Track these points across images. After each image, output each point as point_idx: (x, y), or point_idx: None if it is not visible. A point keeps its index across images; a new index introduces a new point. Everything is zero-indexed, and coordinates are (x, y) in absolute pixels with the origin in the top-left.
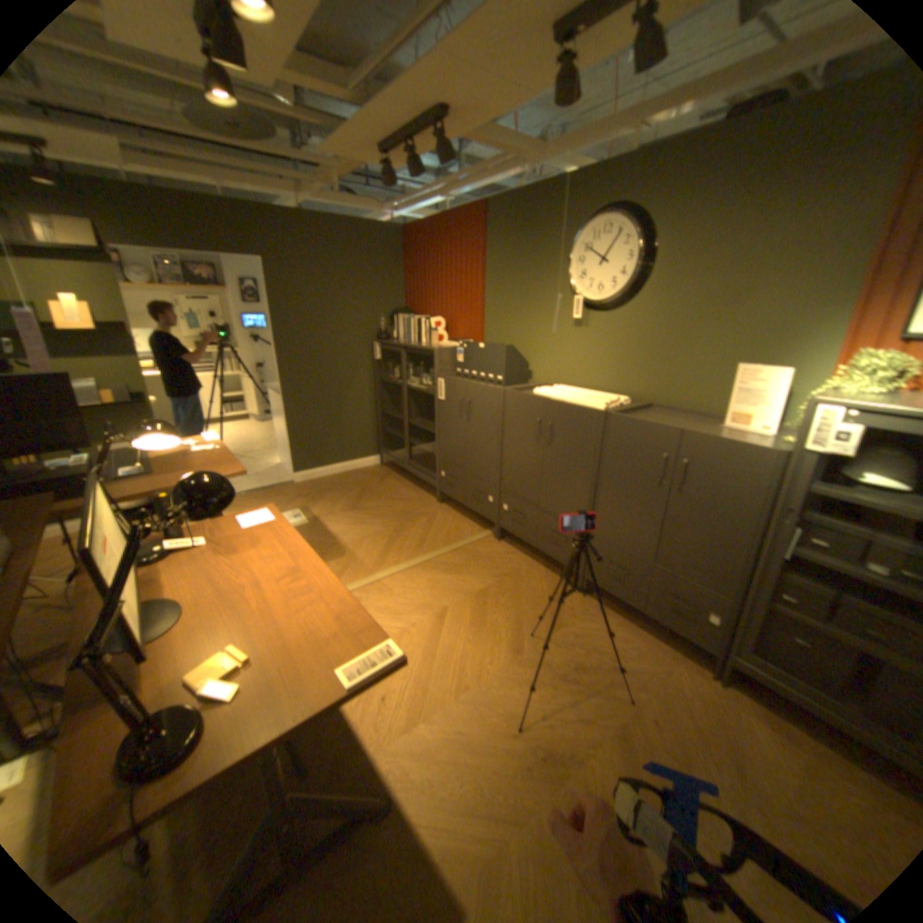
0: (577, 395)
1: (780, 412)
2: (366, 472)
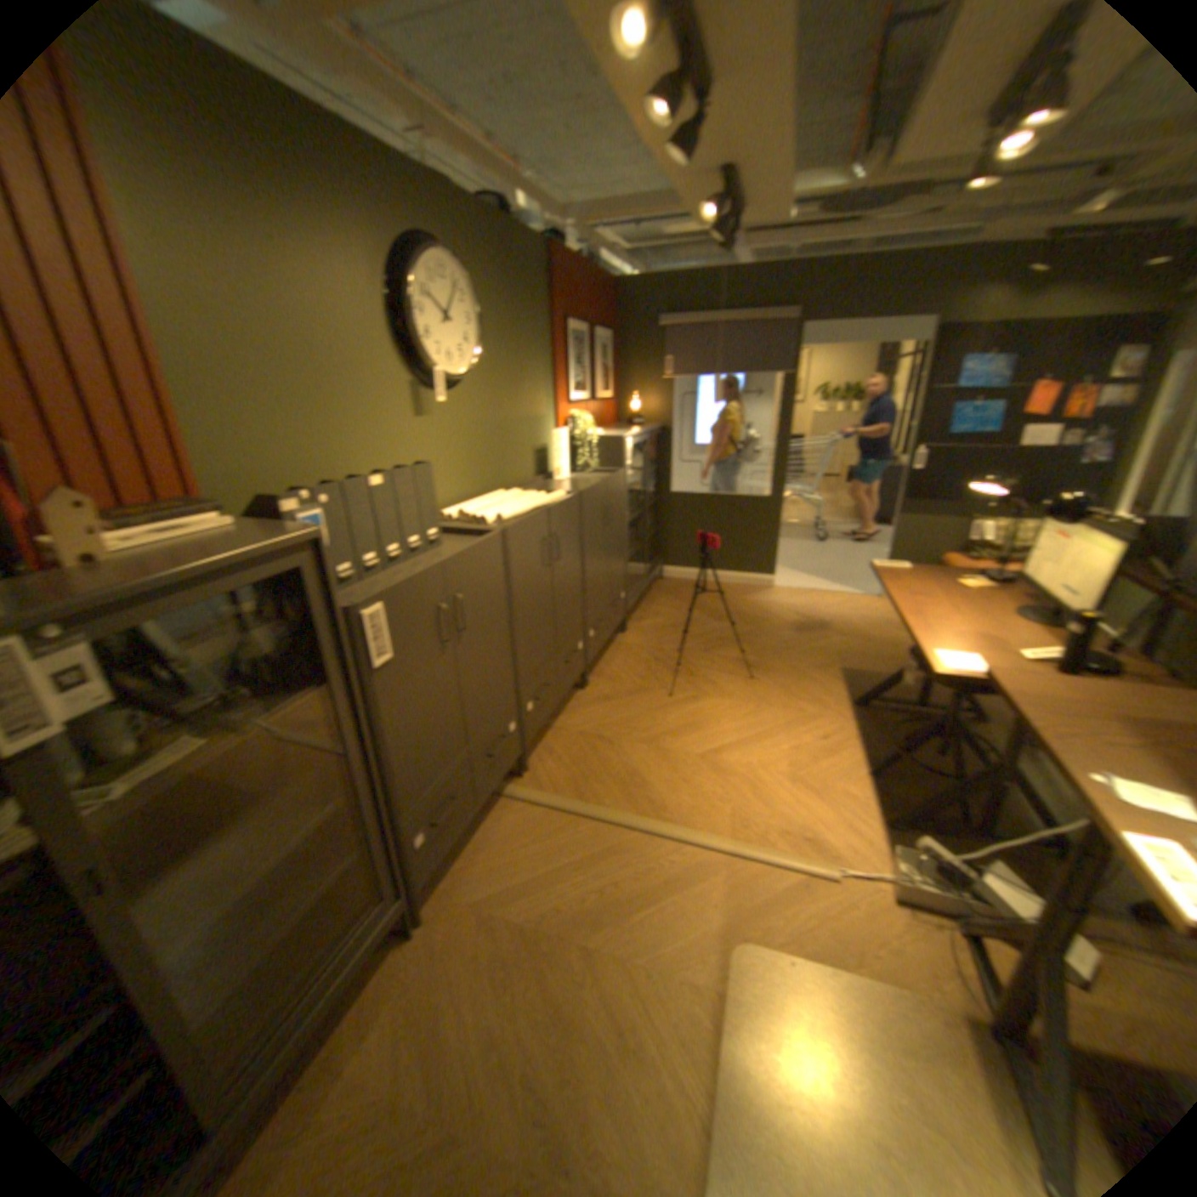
0: (504, 502)
1: (568, 459)
2: None
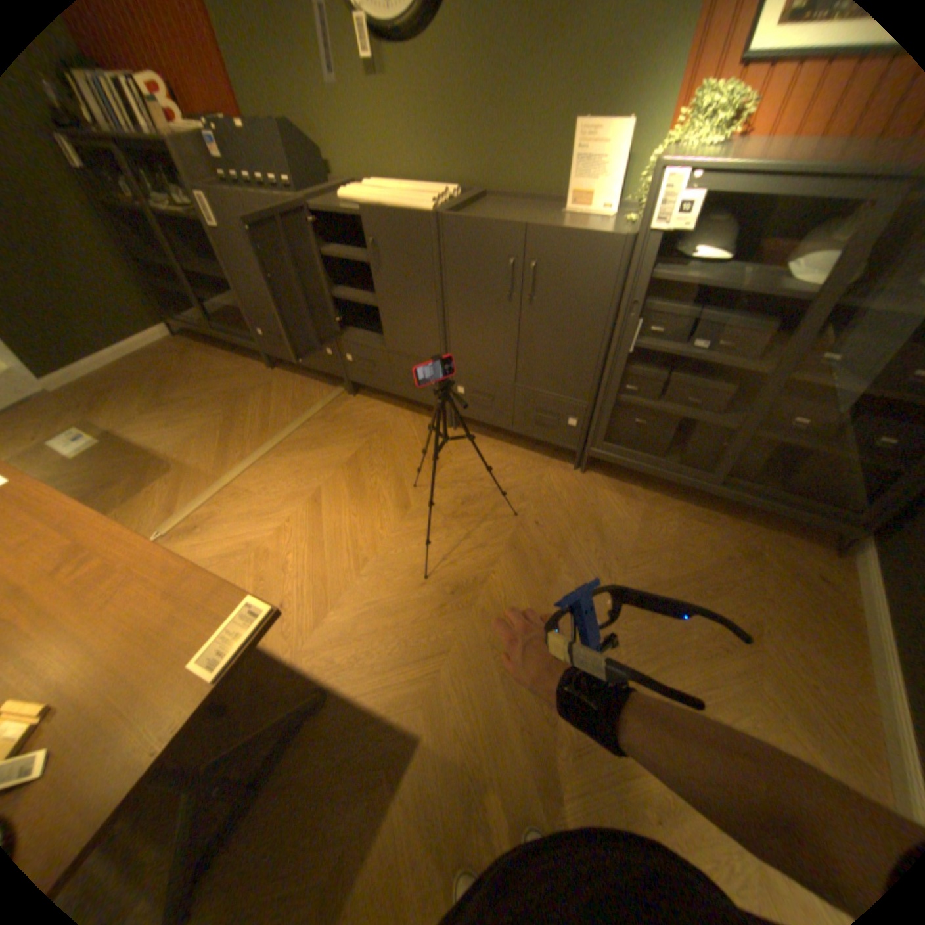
0: (396, 189)
1: (621, 181)
2: (155, 350)
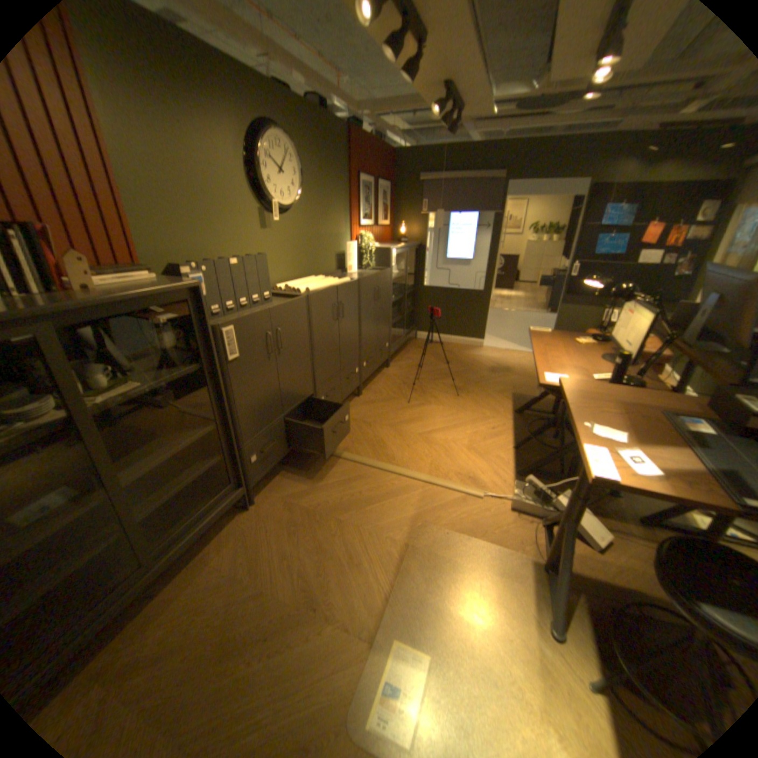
0: (312, 282)
1: (356, 261)
2: None
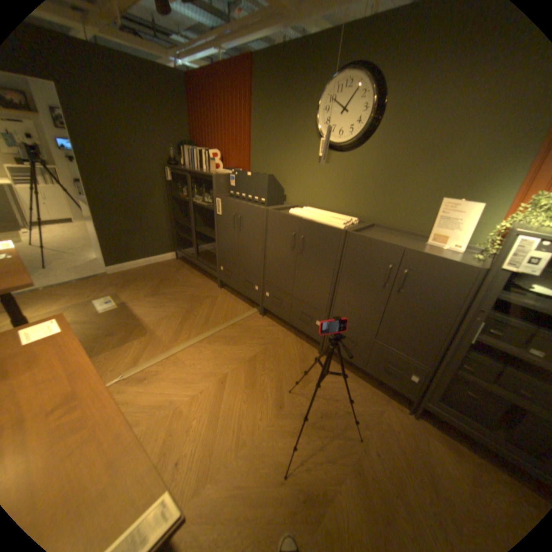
0: (321, 214)
1: (470, 234)
2: (165, 264)
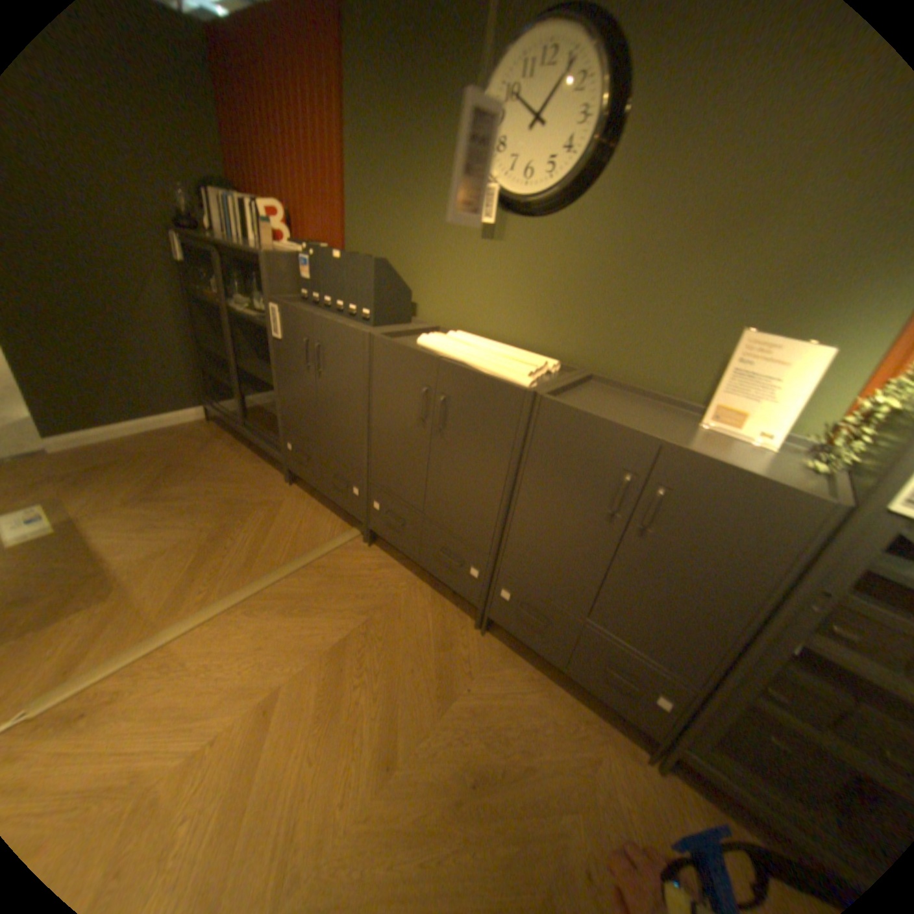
0: (484, 349)
1: (794, 414)
2: (180, 429)
